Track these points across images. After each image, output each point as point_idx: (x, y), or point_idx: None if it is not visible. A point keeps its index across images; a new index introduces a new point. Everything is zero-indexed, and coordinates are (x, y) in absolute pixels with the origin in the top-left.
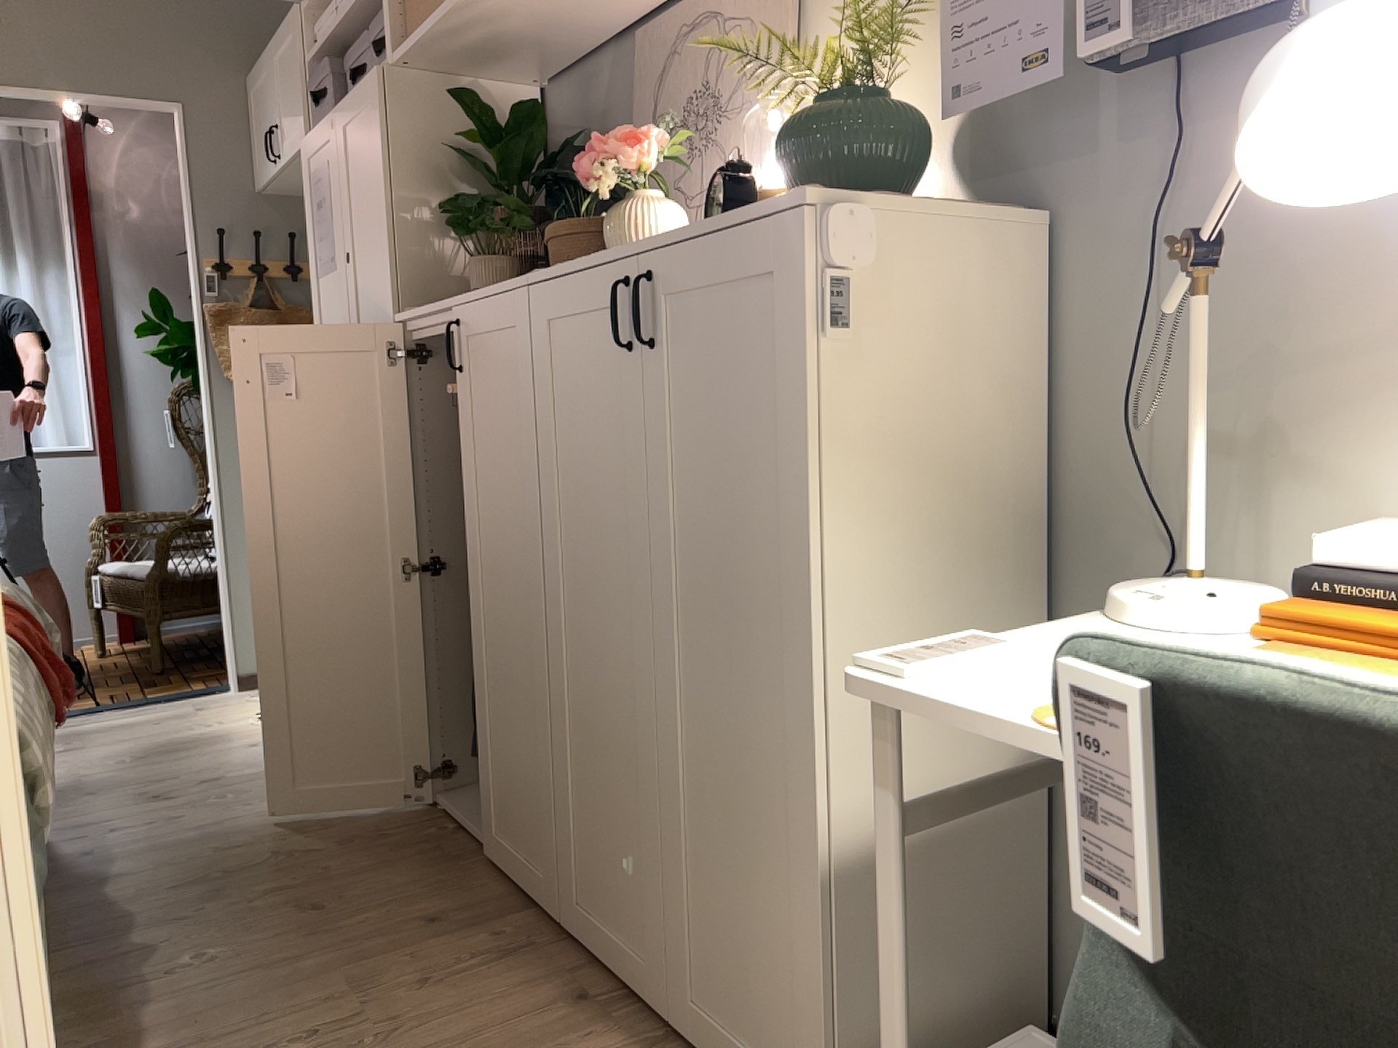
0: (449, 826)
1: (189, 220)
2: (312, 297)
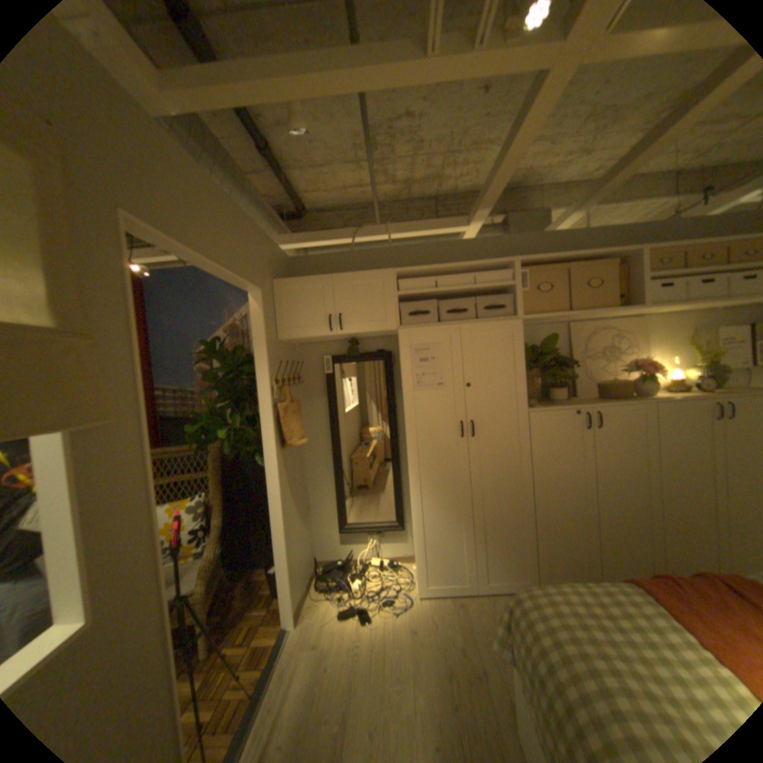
0: None
1: (266, 356)
2: (407, 400)
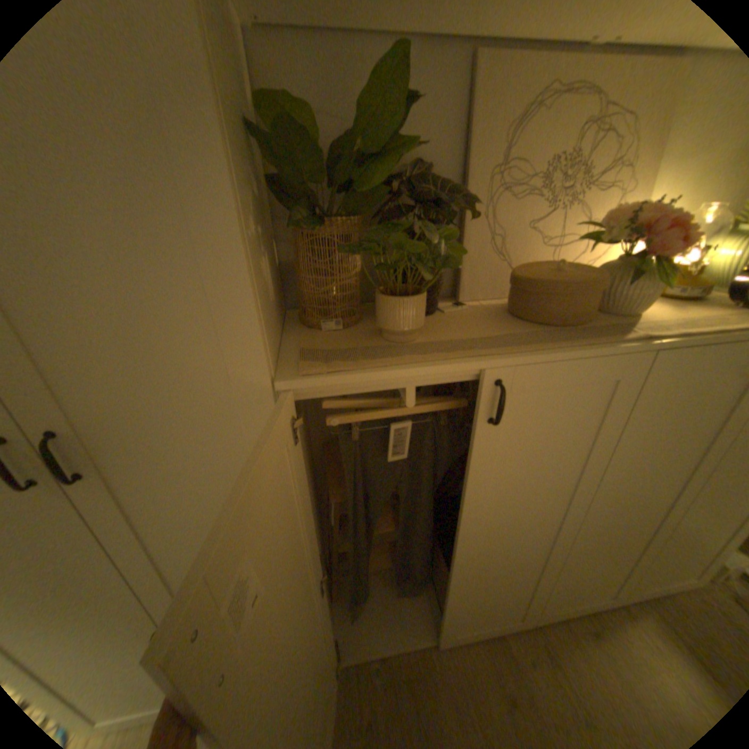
0: (378, 665)
1: None
2: None
